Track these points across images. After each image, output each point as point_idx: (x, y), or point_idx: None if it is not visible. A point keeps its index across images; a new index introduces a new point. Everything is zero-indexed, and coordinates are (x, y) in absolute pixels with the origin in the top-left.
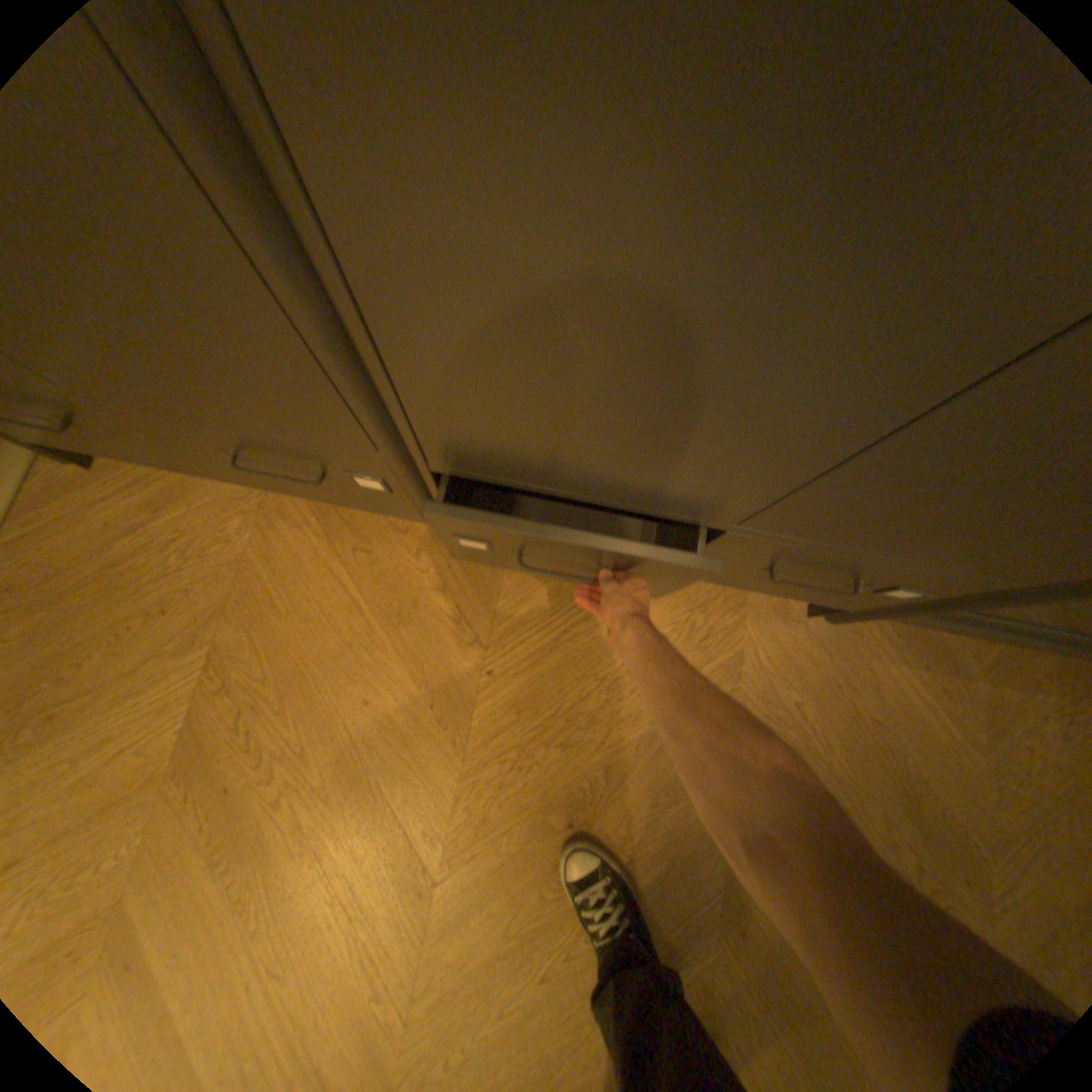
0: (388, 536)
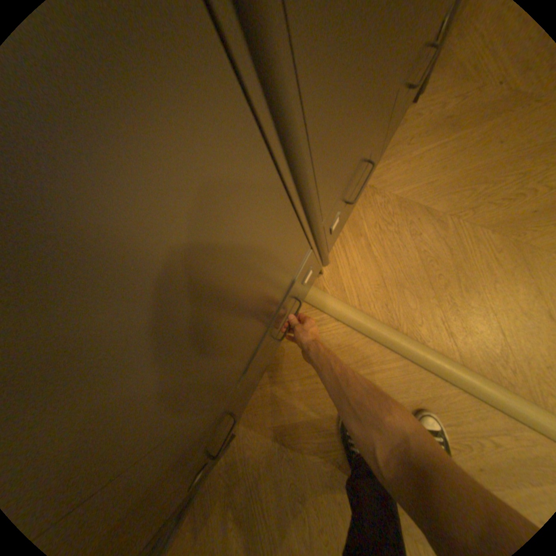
0: (405, 127)
